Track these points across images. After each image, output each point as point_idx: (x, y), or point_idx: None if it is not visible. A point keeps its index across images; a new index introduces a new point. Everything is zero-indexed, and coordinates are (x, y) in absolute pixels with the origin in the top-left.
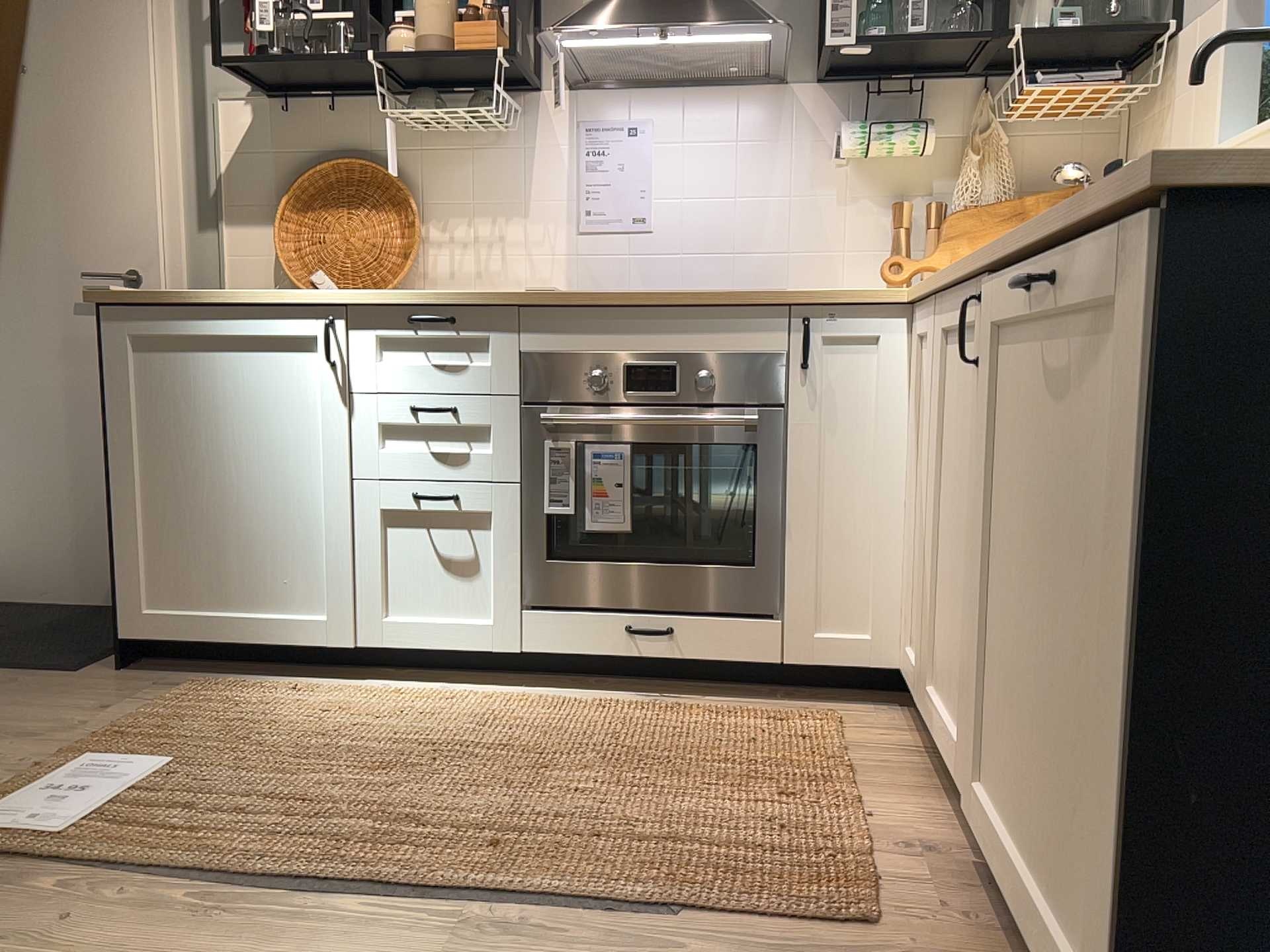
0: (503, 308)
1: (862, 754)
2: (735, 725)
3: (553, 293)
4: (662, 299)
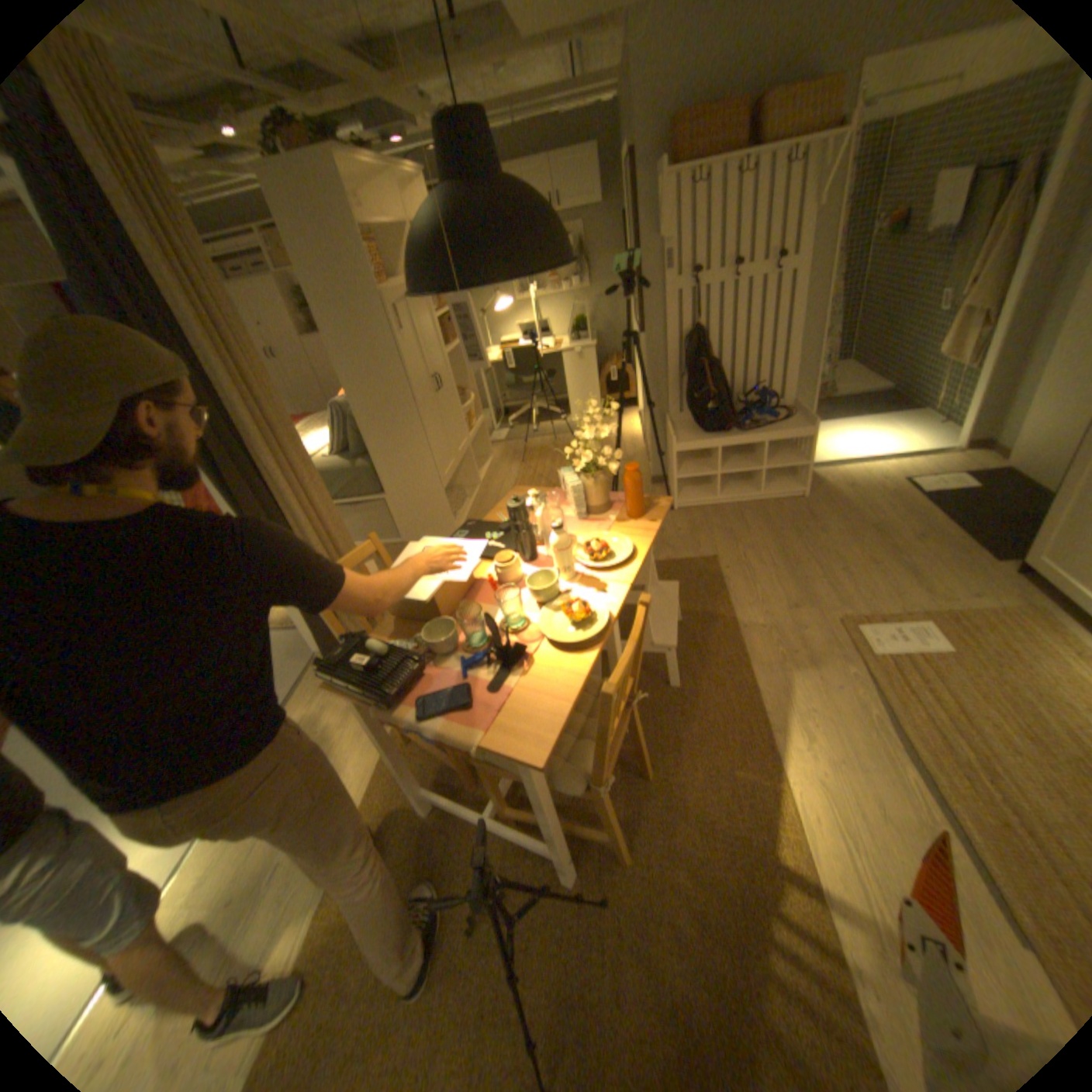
0: None
1: None
2: None
3: None
4: None
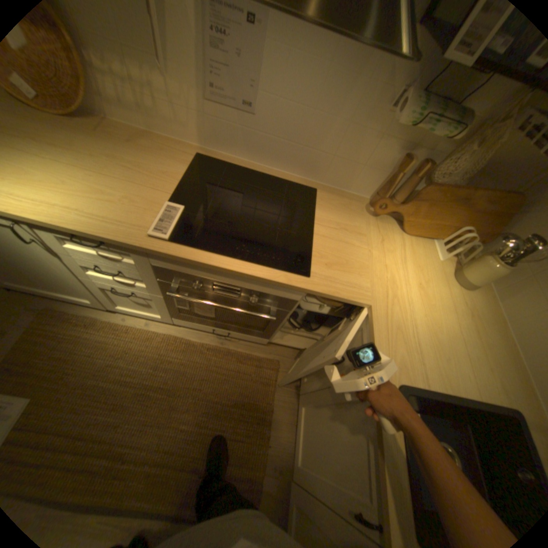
0: (133, 248)
1: (277, 394)
2: (243, 370)
3: (165, 249)
4: (234, 273)
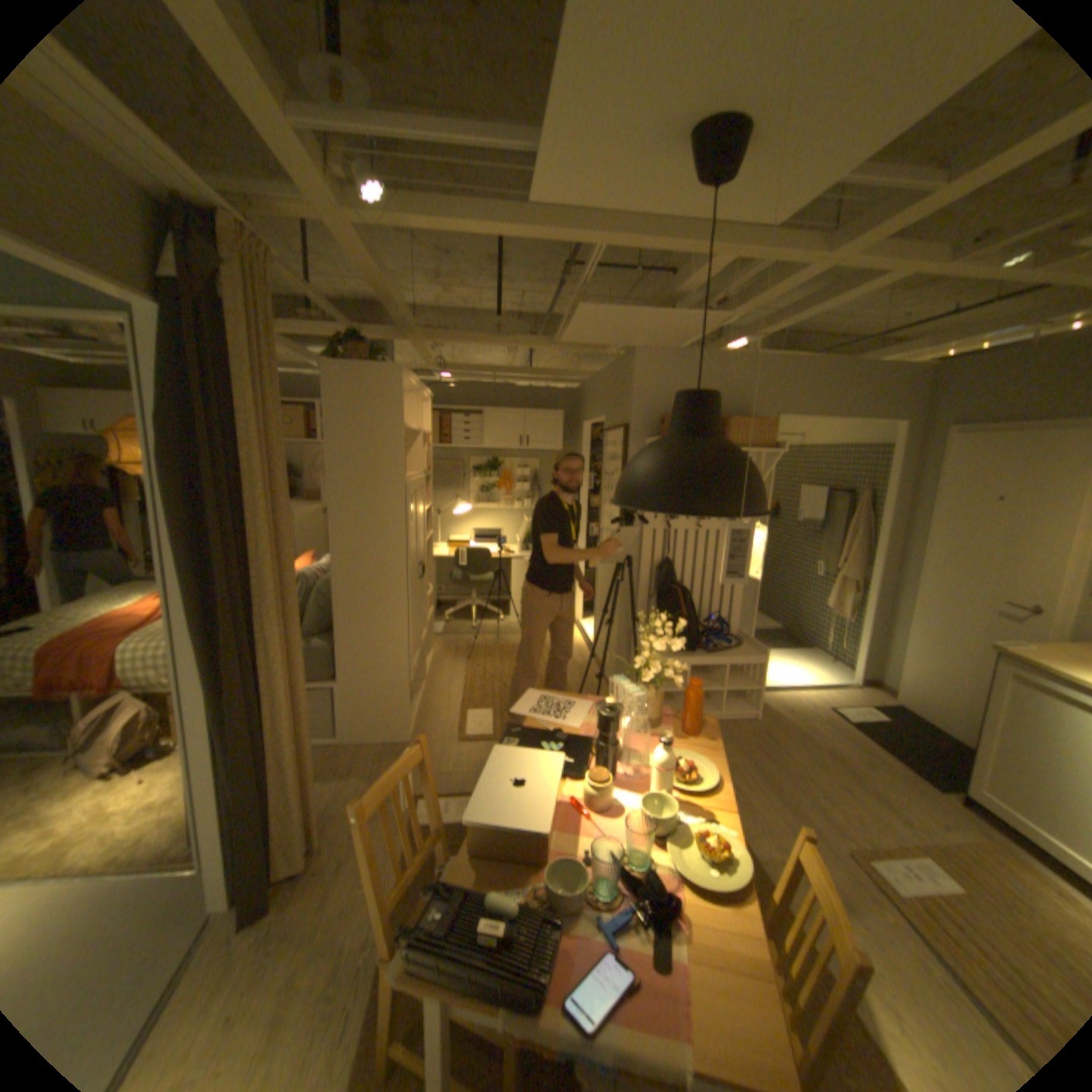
0: None
1: None
2: None
3: None
4: None
